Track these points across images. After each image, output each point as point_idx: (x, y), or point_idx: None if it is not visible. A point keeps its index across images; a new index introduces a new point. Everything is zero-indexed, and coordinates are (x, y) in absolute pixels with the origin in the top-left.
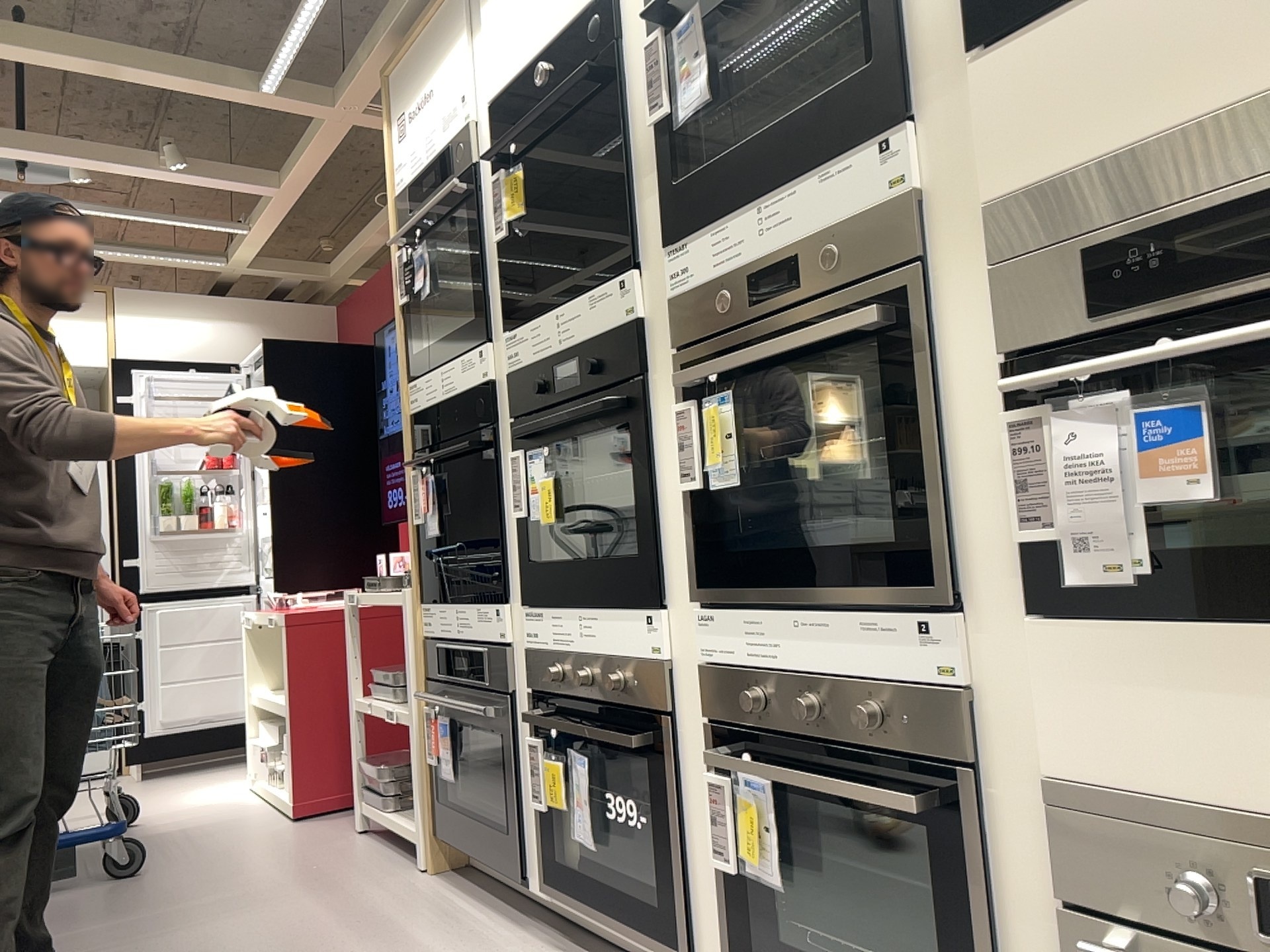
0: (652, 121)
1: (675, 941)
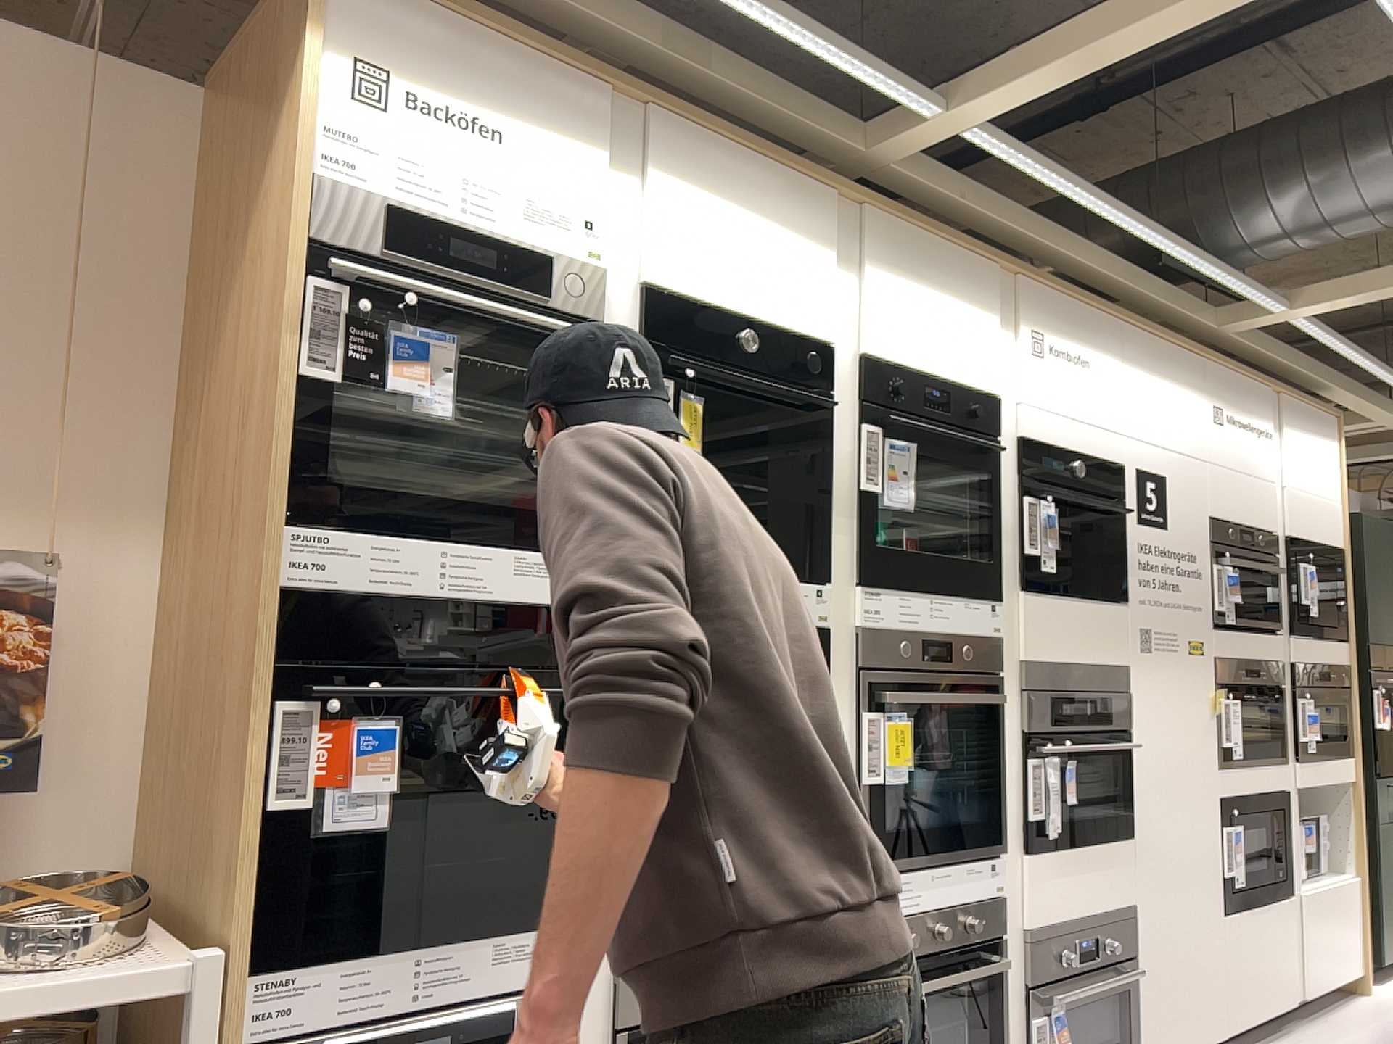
0: (854, 485)
1: None
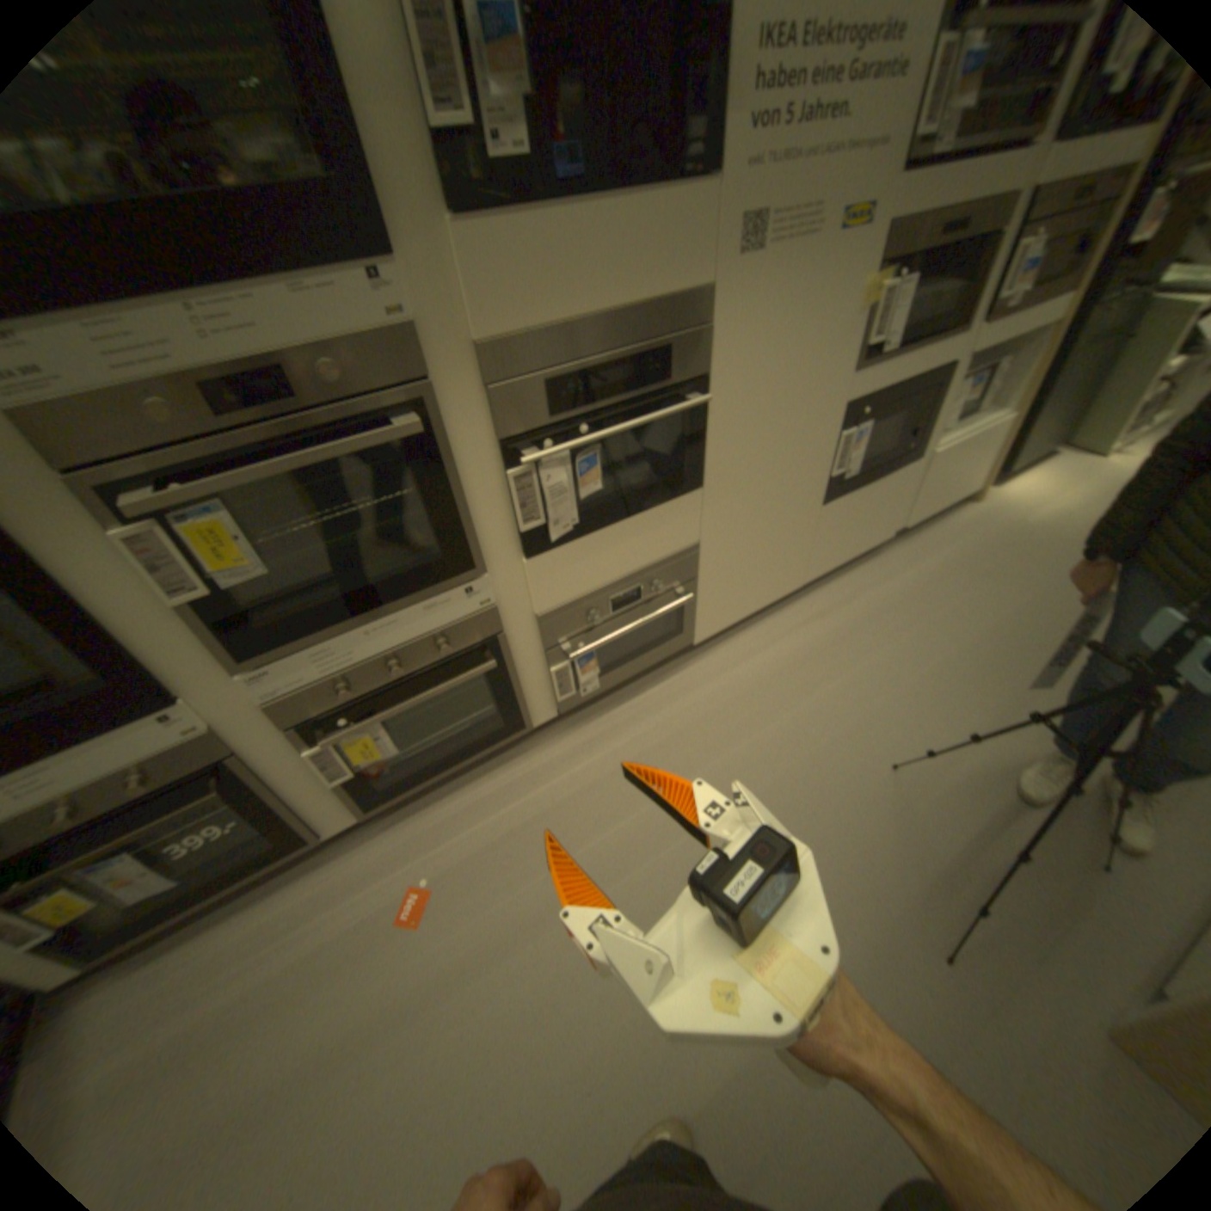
0: None
1: (293, 847)
